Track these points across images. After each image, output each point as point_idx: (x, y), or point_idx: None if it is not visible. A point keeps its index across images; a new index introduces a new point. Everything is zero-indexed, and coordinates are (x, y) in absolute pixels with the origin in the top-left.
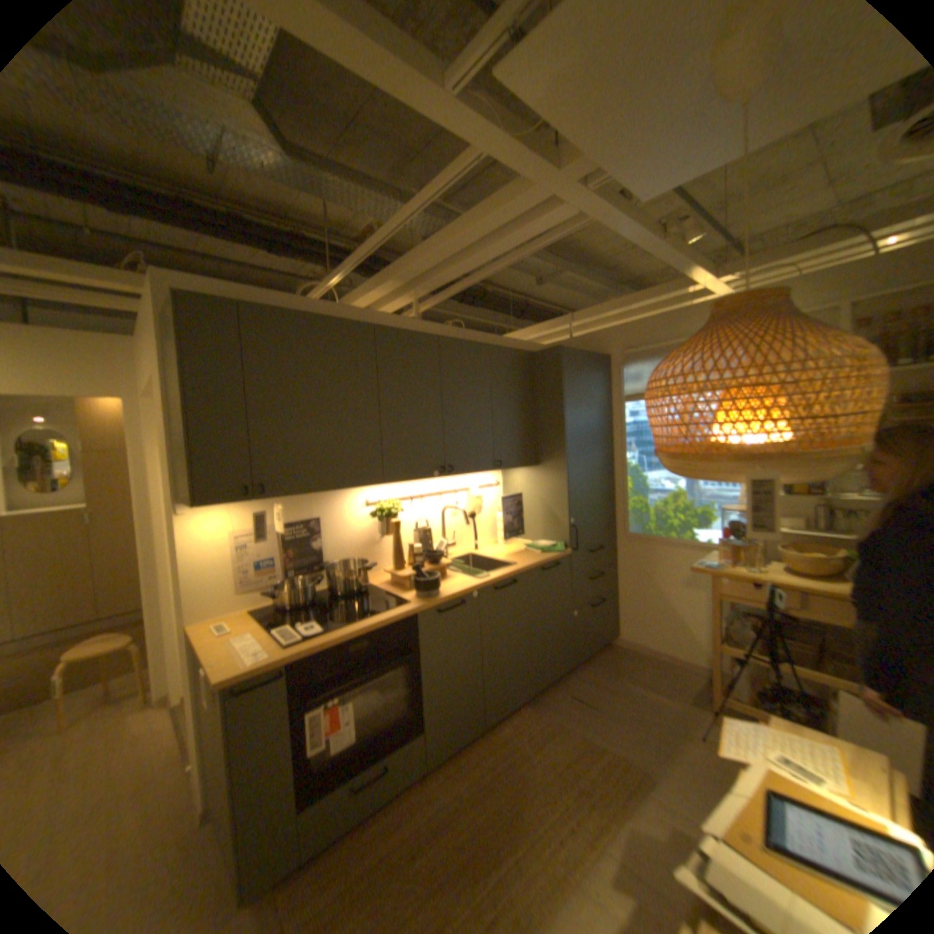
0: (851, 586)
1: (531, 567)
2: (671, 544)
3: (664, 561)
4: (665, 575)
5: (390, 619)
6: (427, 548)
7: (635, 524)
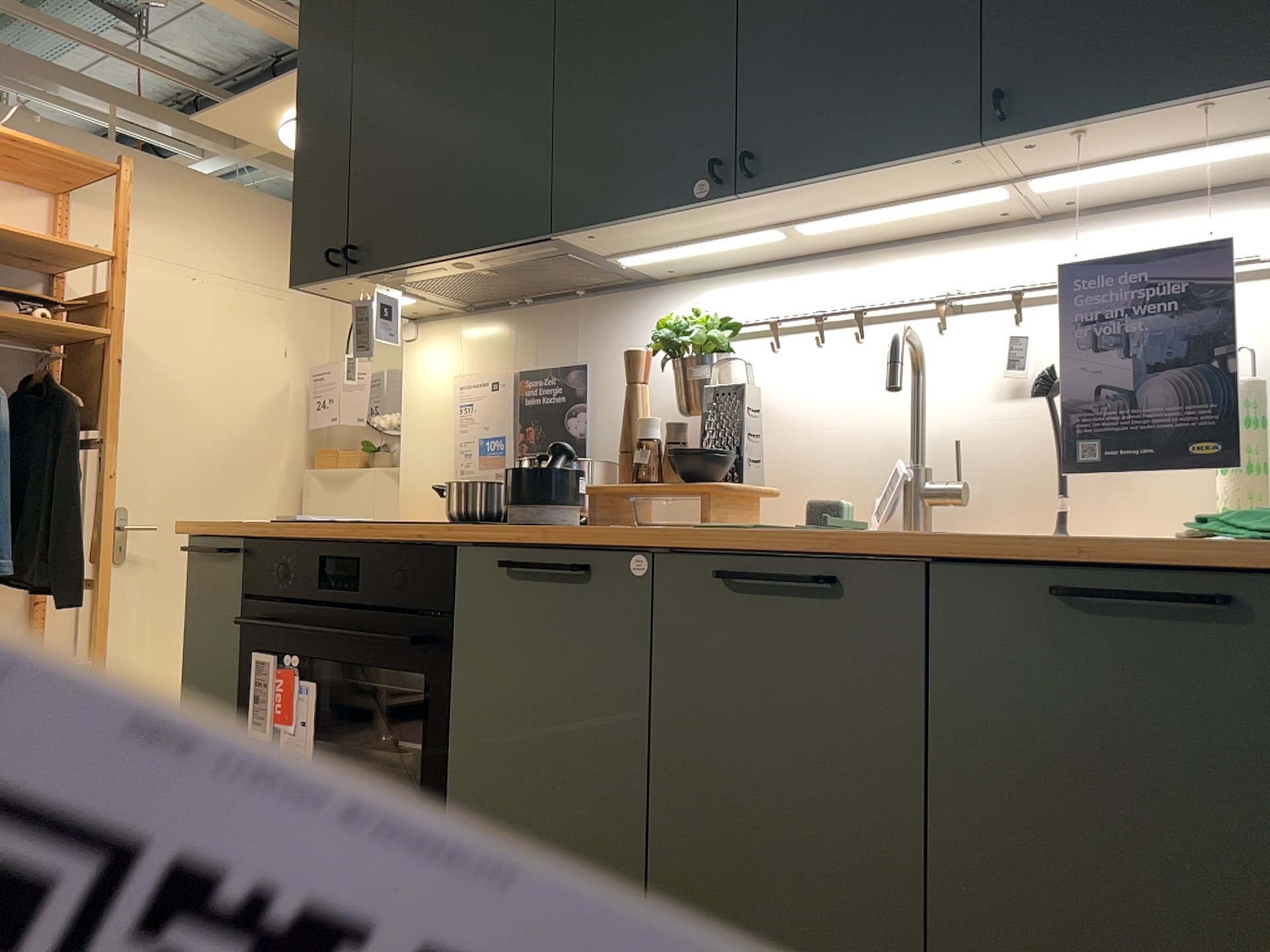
0: None
1: (948, 544)
2: None
3: None
4: None
5: (404, 534)
6: (742, 452)
7: None
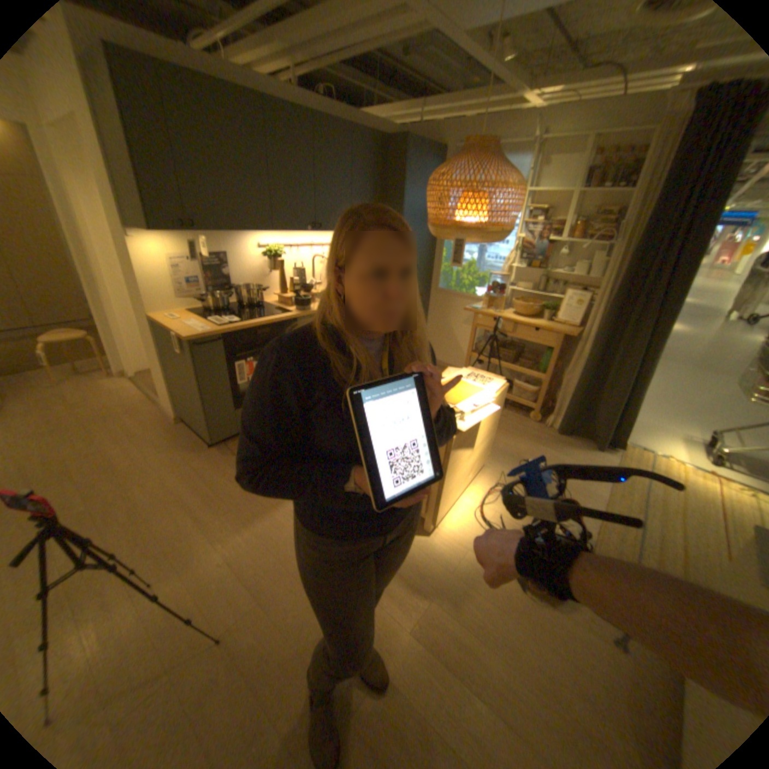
0: (539, 321)
1: None
2: (461, 297)
3: (455, 308)
4: (454, 316)
5: (280, 319)
6: (302, 283)
7: (442, 282)
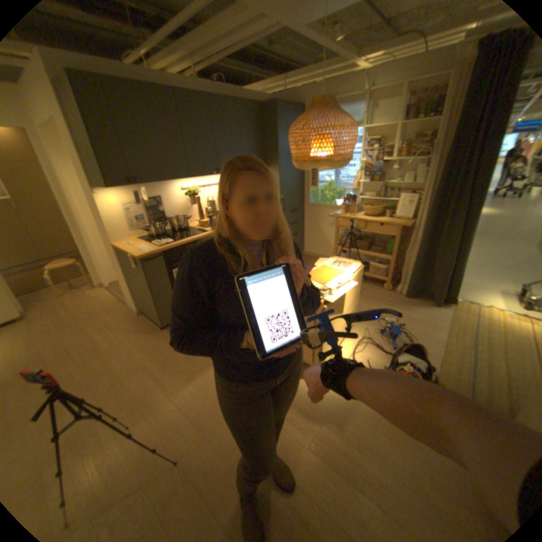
0: (383, 218)
1: None
2: (326, 207)
3: (323, 215)
4: (323, 221)
5: (200, 237)
6: (214, 210)
7: (312, 198)
